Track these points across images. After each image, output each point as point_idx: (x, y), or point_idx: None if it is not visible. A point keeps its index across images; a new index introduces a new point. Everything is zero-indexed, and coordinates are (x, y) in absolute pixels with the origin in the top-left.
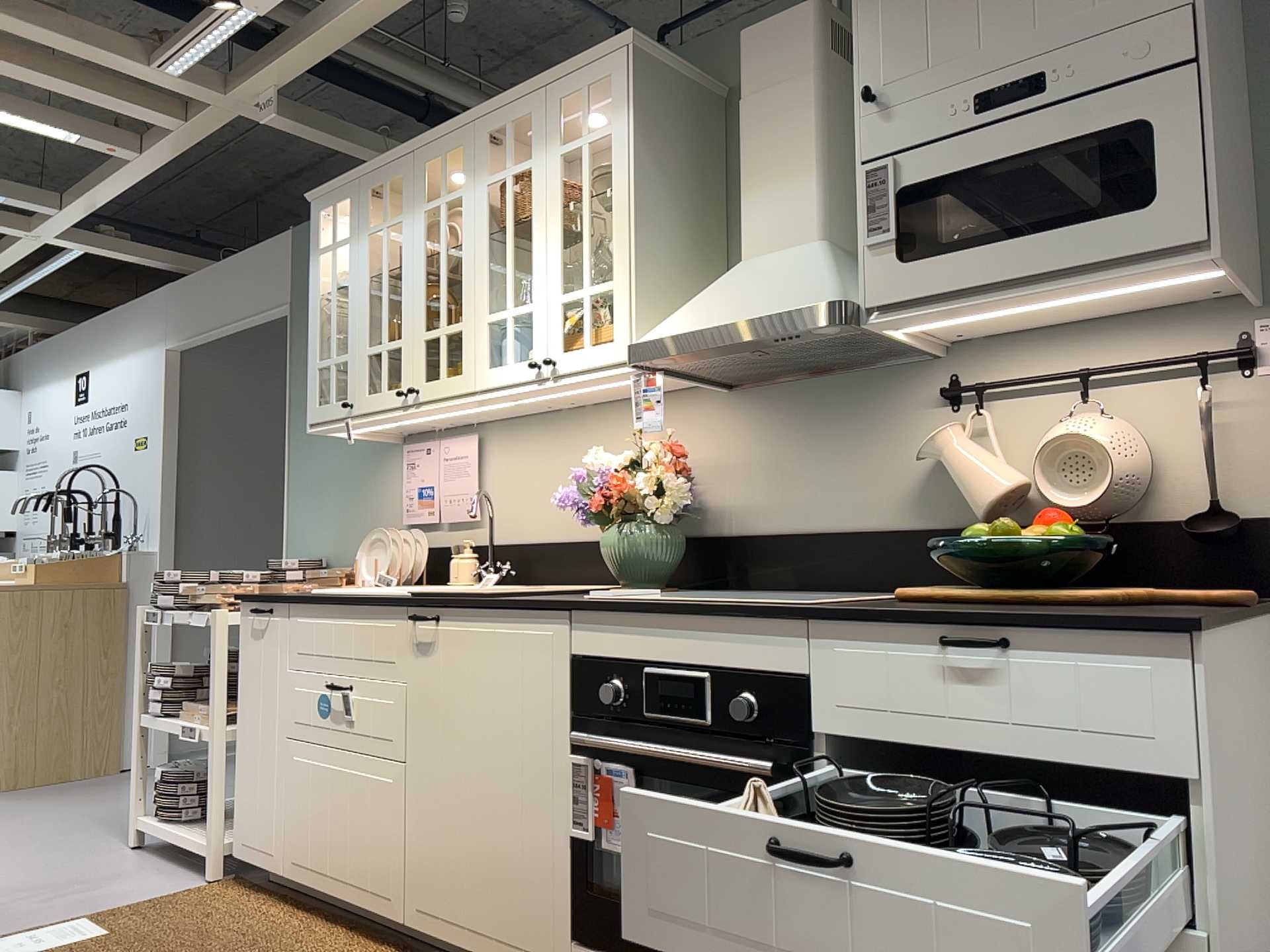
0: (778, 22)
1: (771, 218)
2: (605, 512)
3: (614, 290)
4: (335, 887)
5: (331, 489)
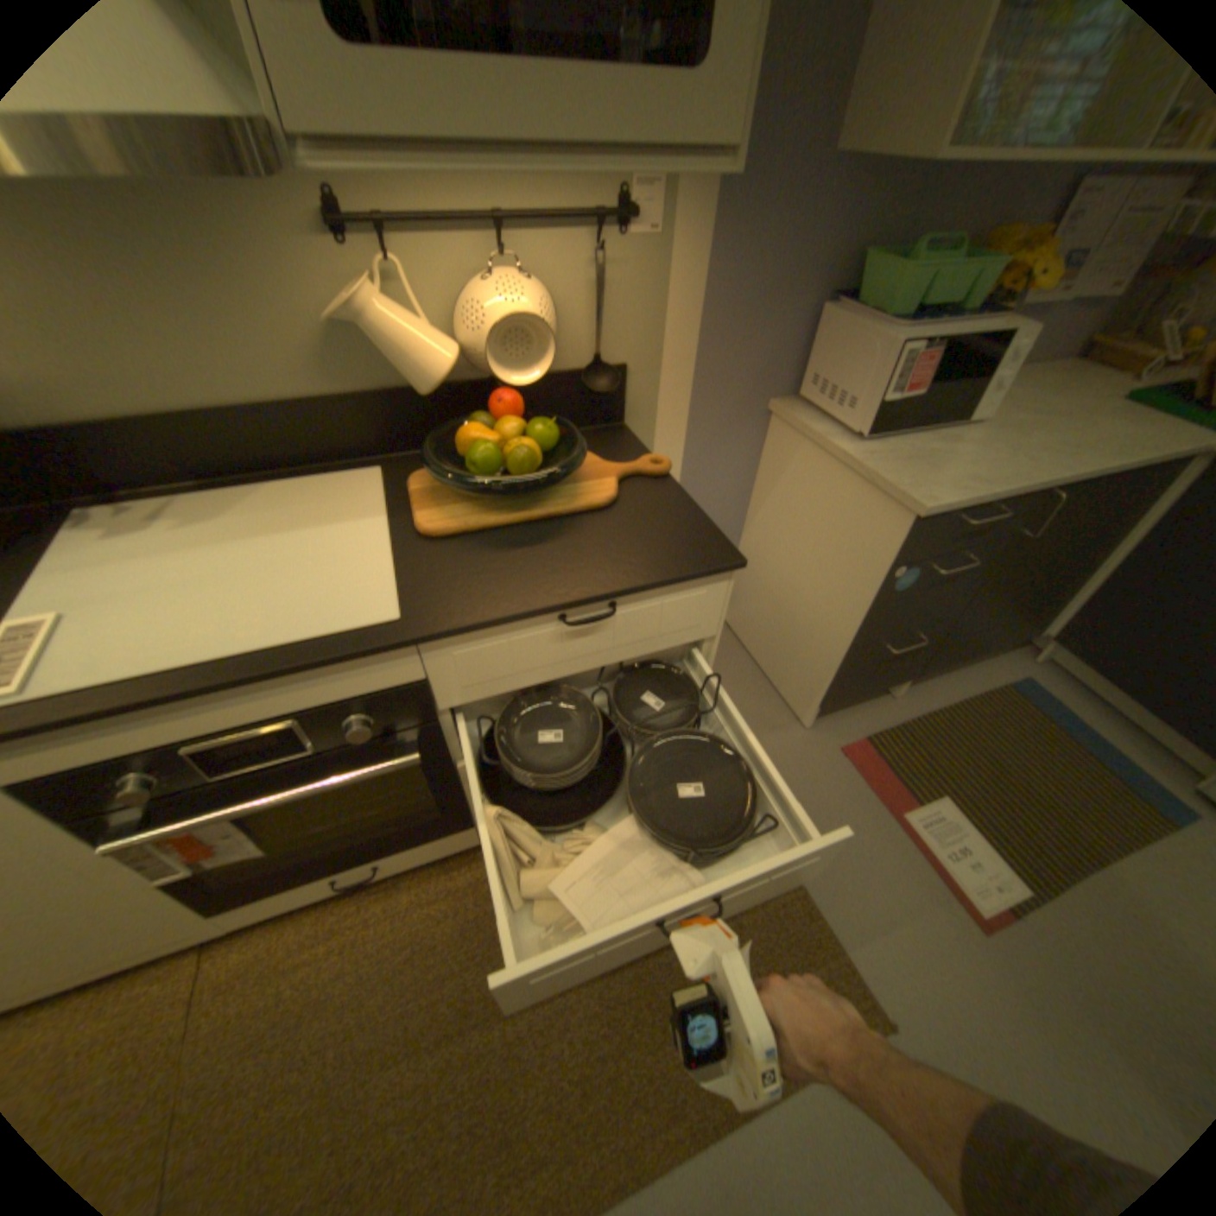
0: None
1: None
2: None
3: None
4: None
5: None
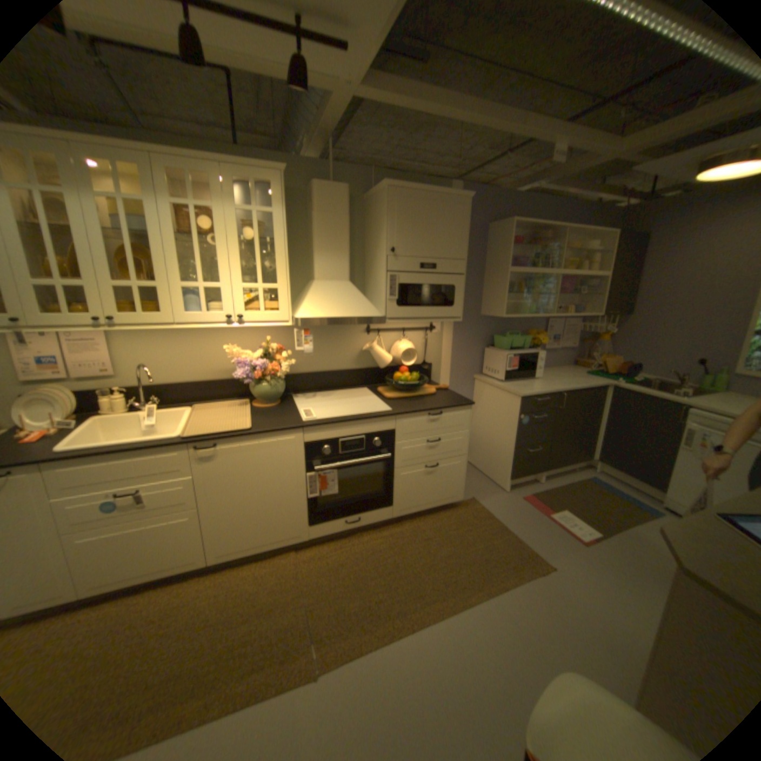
0: (333, 185)
1: (330, 268)
2: (262, 378)
3: (279, 290)
4: (142, 579)
5: None
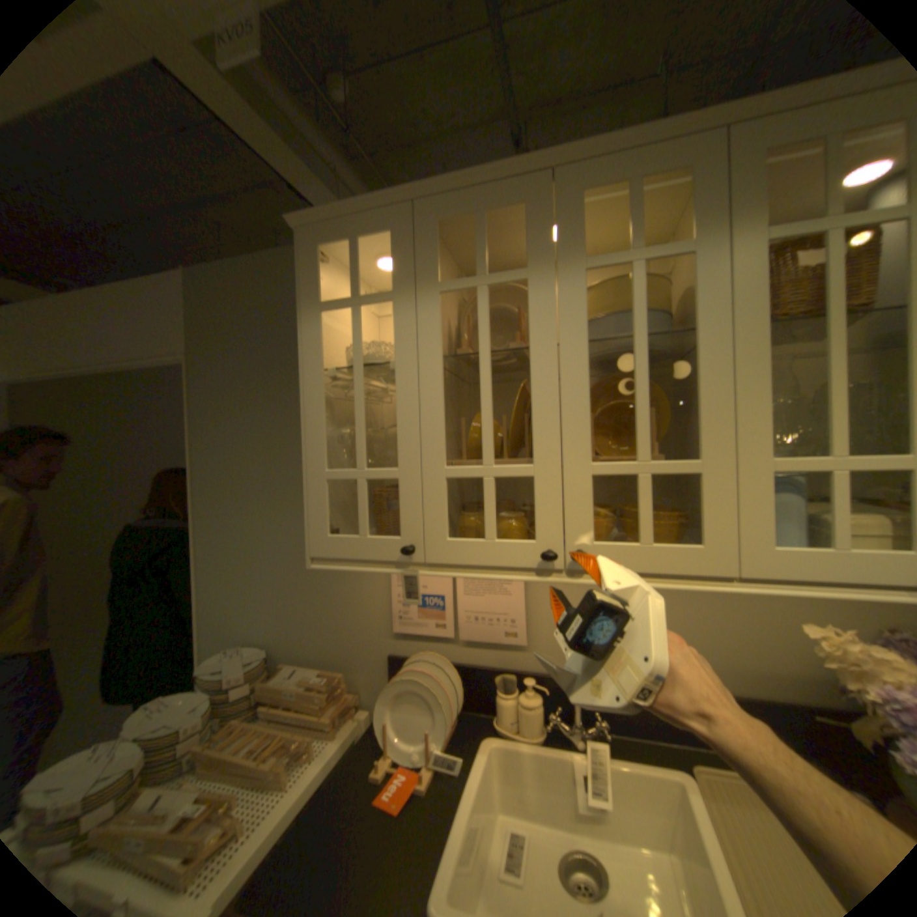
0: None
1: None
2: None
3: None
4: None
5: (264, 571)
